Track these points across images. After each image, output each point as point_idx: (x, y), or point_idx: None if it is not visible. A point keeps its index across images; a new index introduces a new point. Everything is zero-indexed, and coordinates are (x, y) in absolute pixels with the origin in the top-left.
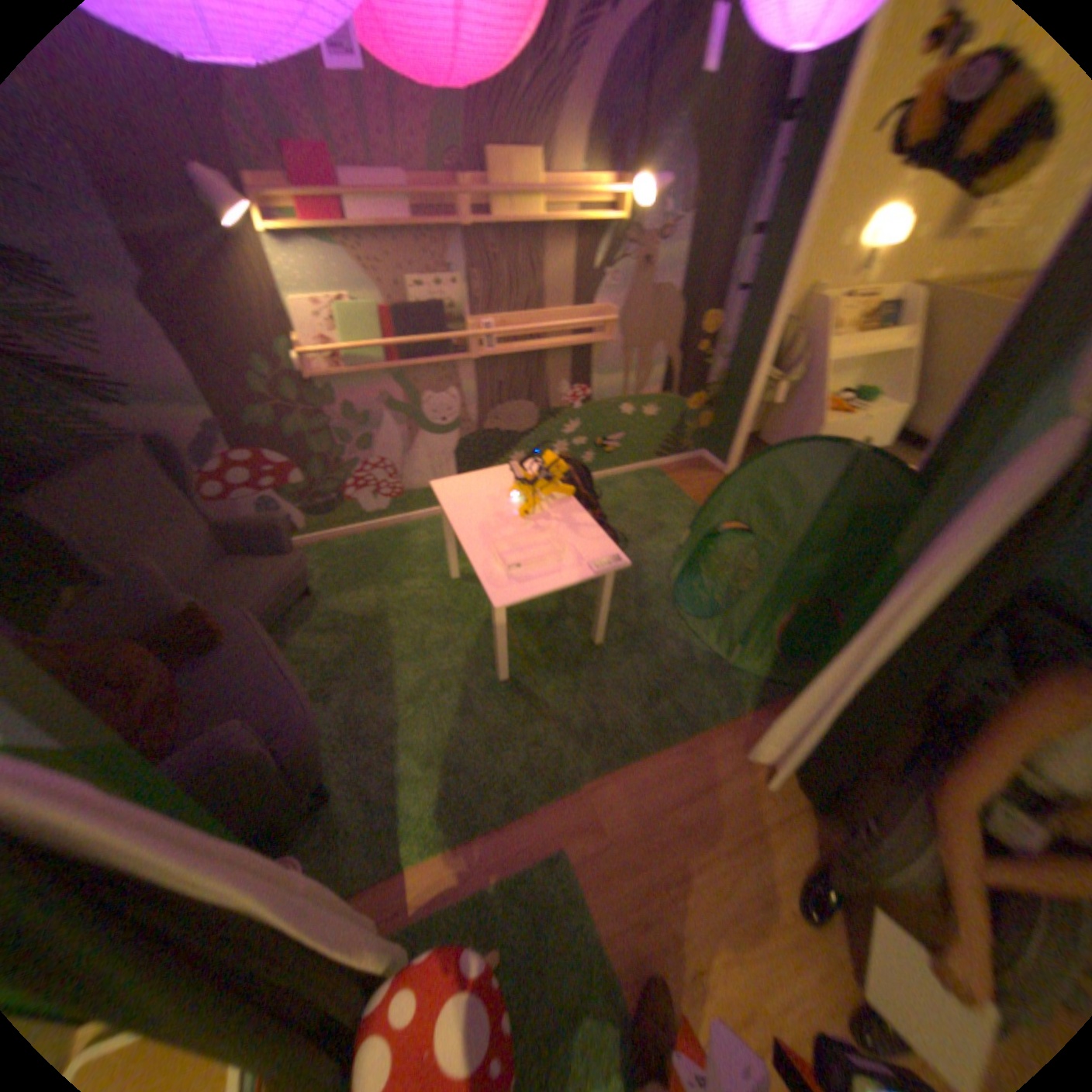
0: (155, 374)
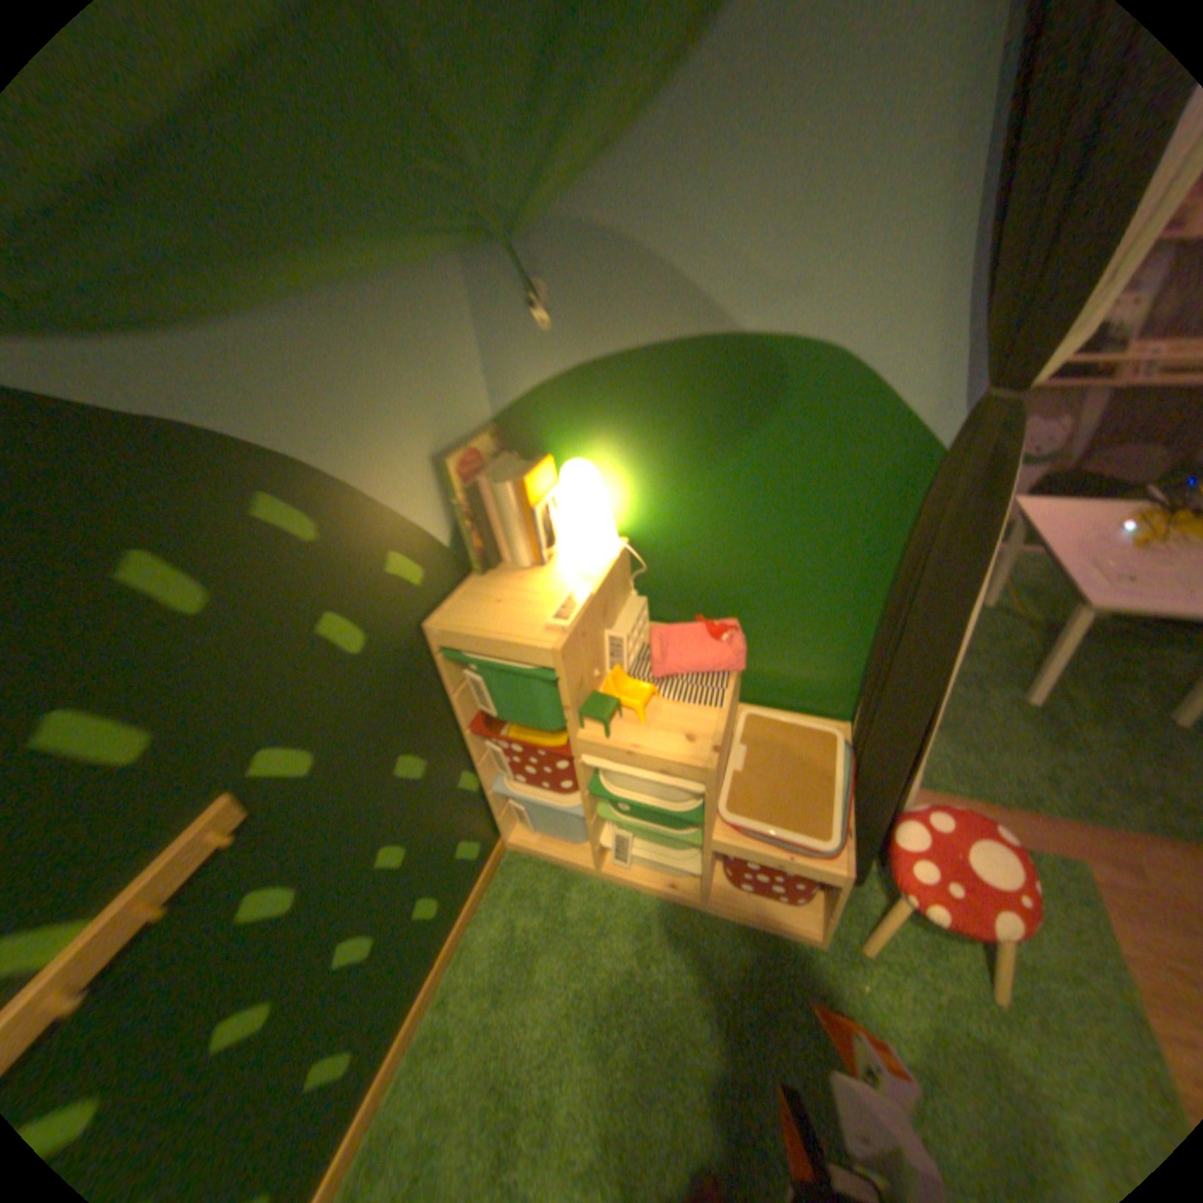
0: None
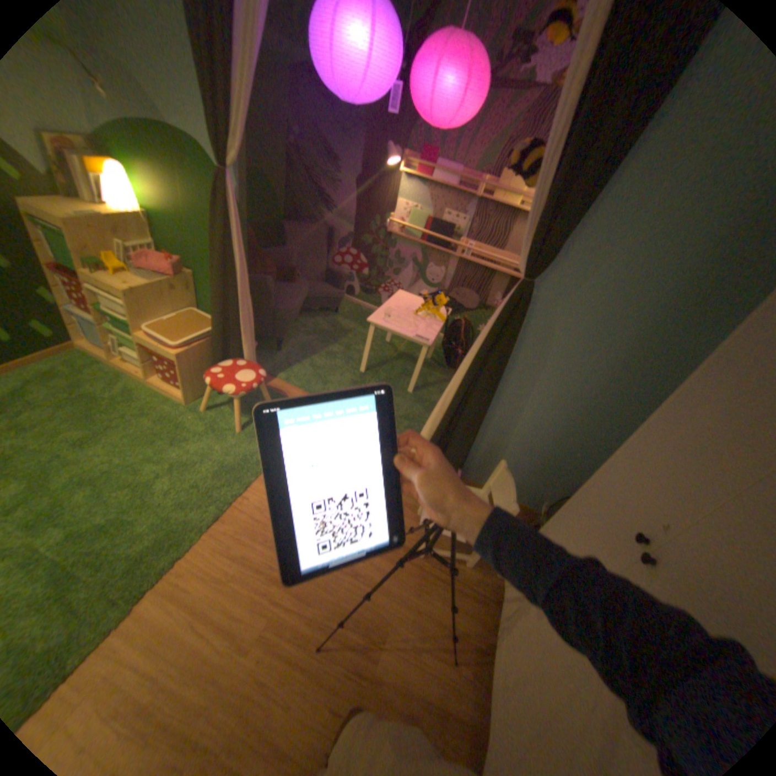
0: (346, 209)
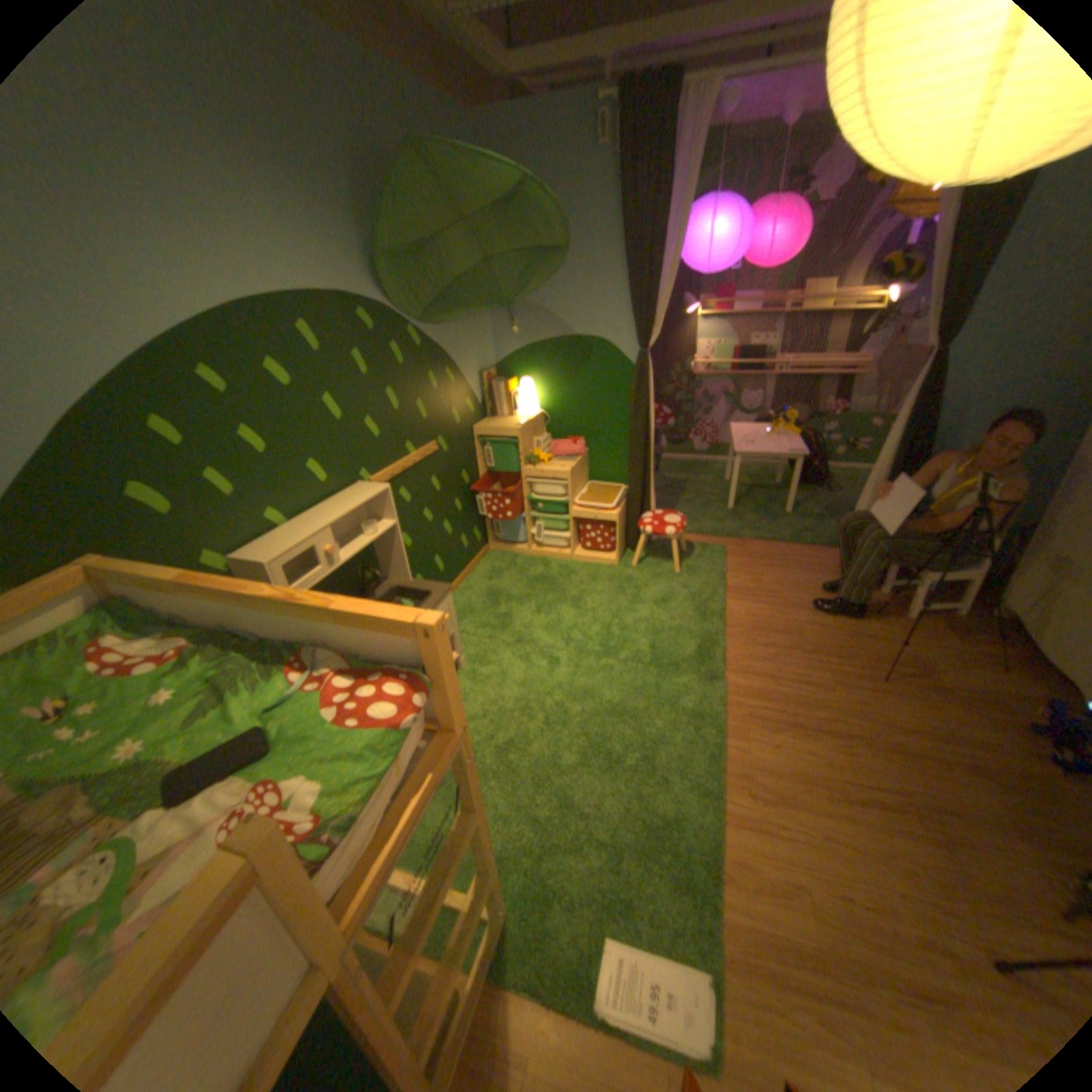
0: None
